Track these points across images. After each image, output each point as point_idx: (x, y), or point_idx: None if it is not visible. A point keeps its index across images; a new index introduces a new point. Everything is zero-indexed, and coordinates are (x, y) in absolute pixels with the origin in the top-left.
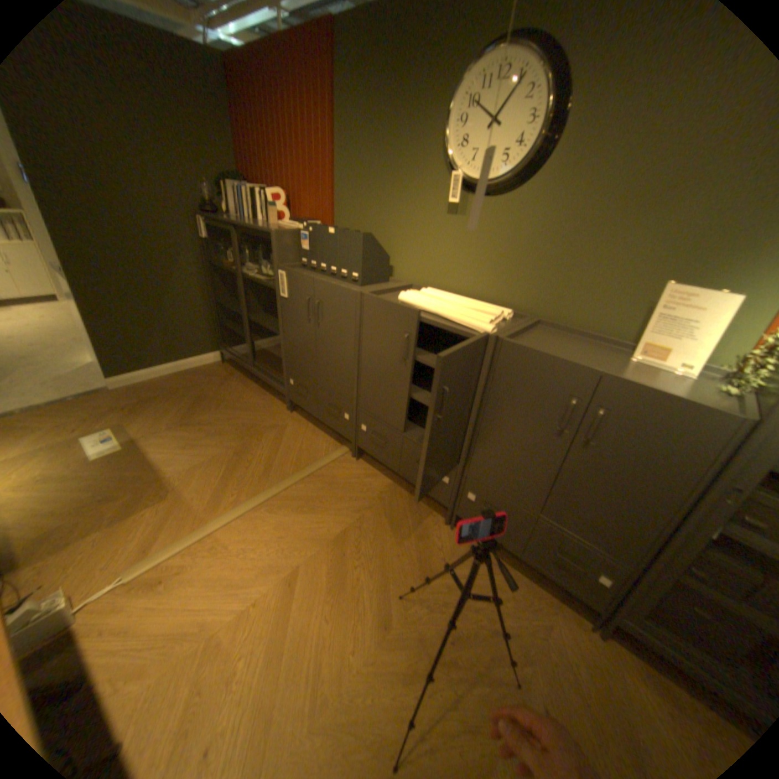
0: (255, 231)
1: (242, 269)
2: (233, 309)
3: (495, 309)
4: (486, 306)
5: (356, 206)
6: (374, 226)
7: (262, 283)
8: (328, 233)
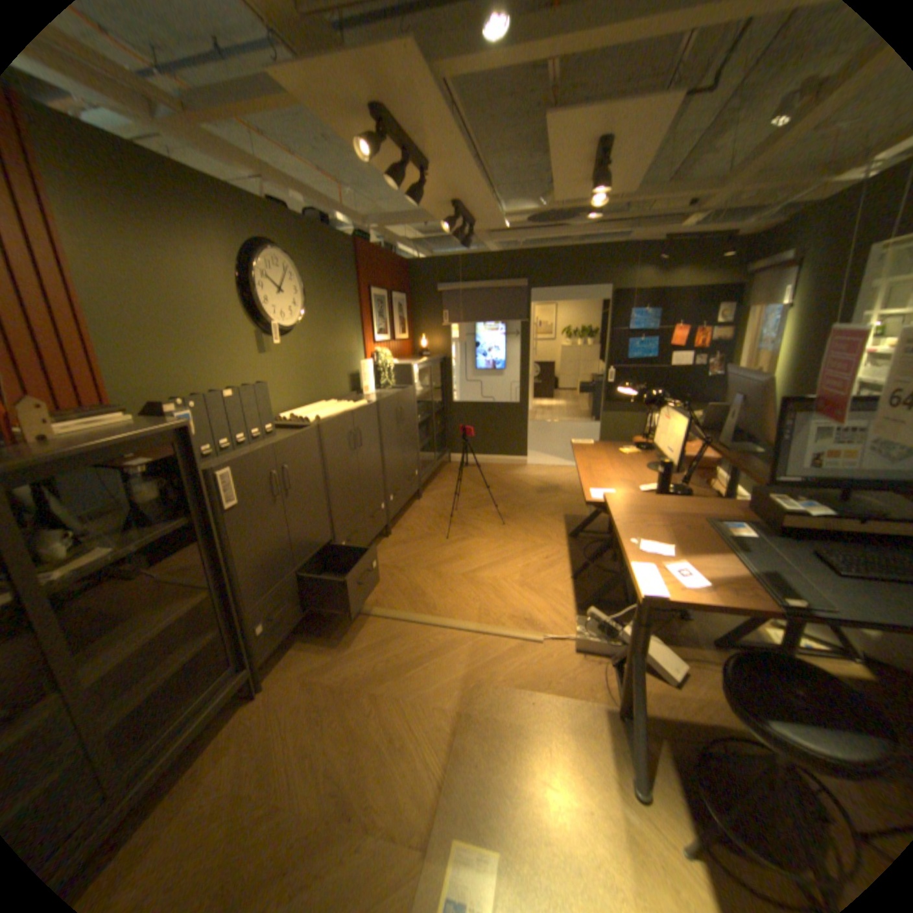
0: (108, 449)
1: None
2: None
3: (332, 401)
4: (329, 402)
5: (149, 367)
6: (189, 384)
7: (130, 549)
8: (224, 398)
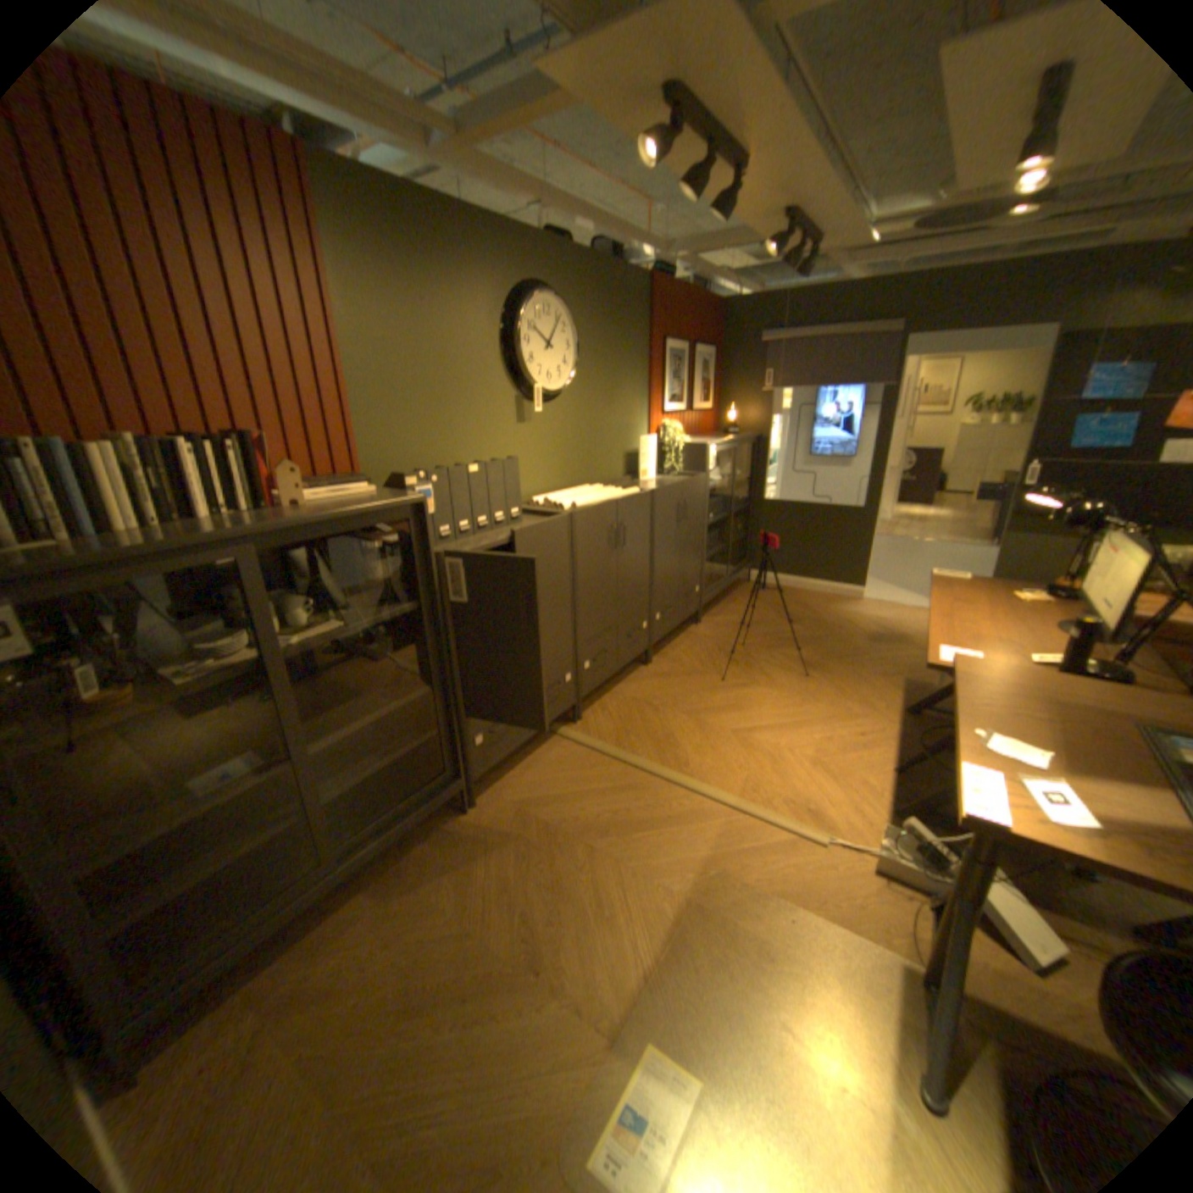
0: (345, 520)
1: (192, 673)
2: (190, 814)
3: (596, 487)
4: (592, 488)
5: (400, 436)
6: (437, 457)
7: (358, 627)
8: (468, 474)
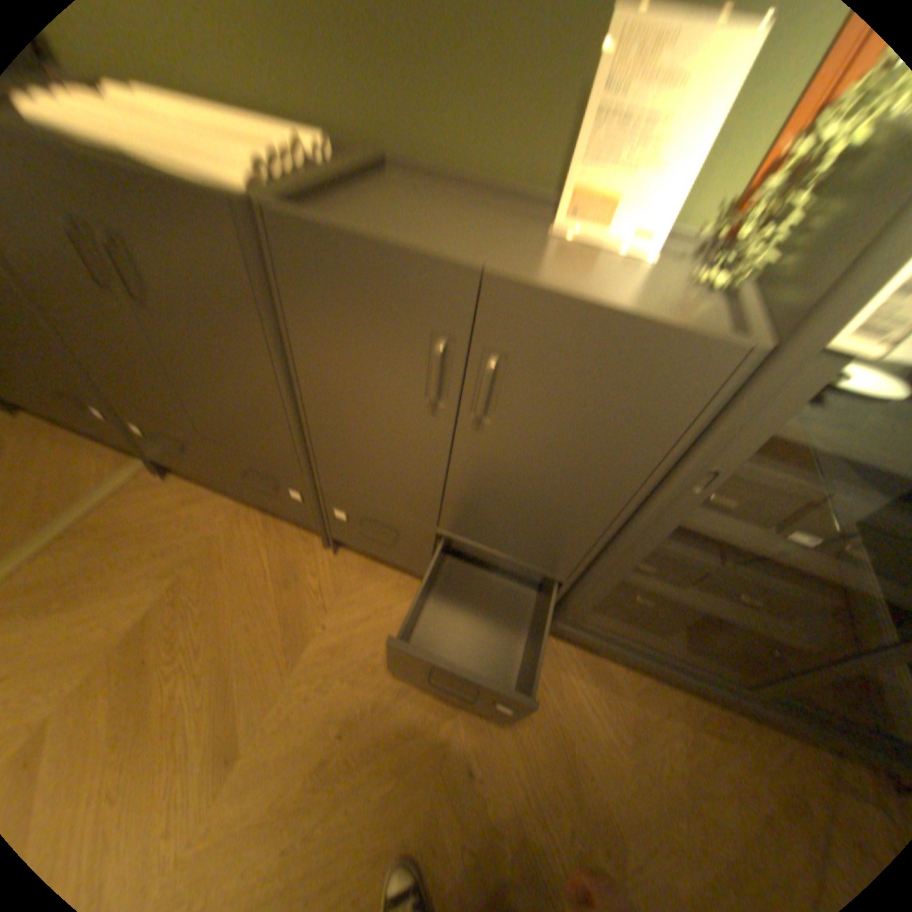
0: None
1: None
2: None
3: (272, 127)
4: (254, 122)
5: None
6: None
7: None
8: None
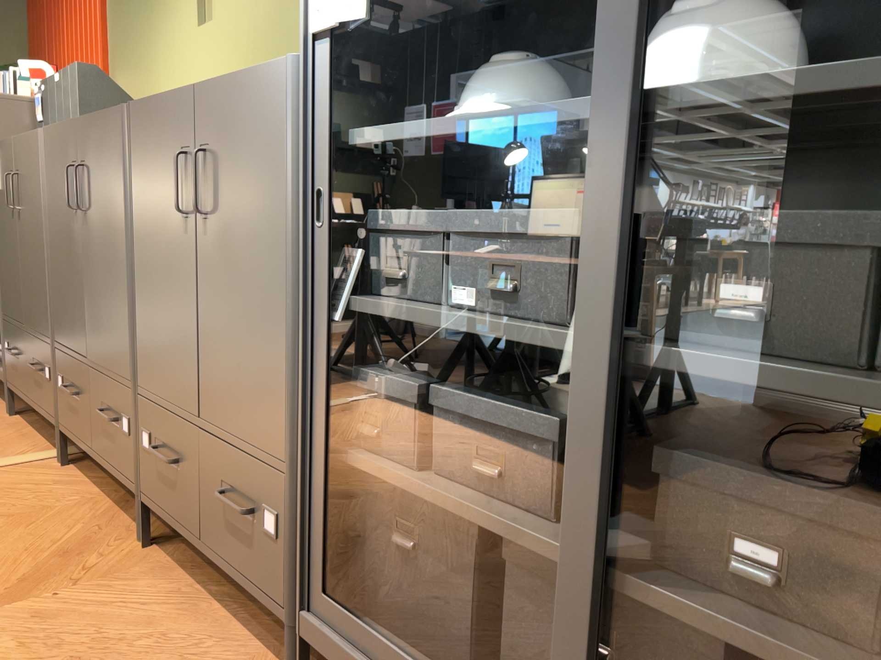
0: None
1: None
2: None
3: None
4: None
5: (126, 63)
6: (142, 82)
7: None
8: (55, 84)
